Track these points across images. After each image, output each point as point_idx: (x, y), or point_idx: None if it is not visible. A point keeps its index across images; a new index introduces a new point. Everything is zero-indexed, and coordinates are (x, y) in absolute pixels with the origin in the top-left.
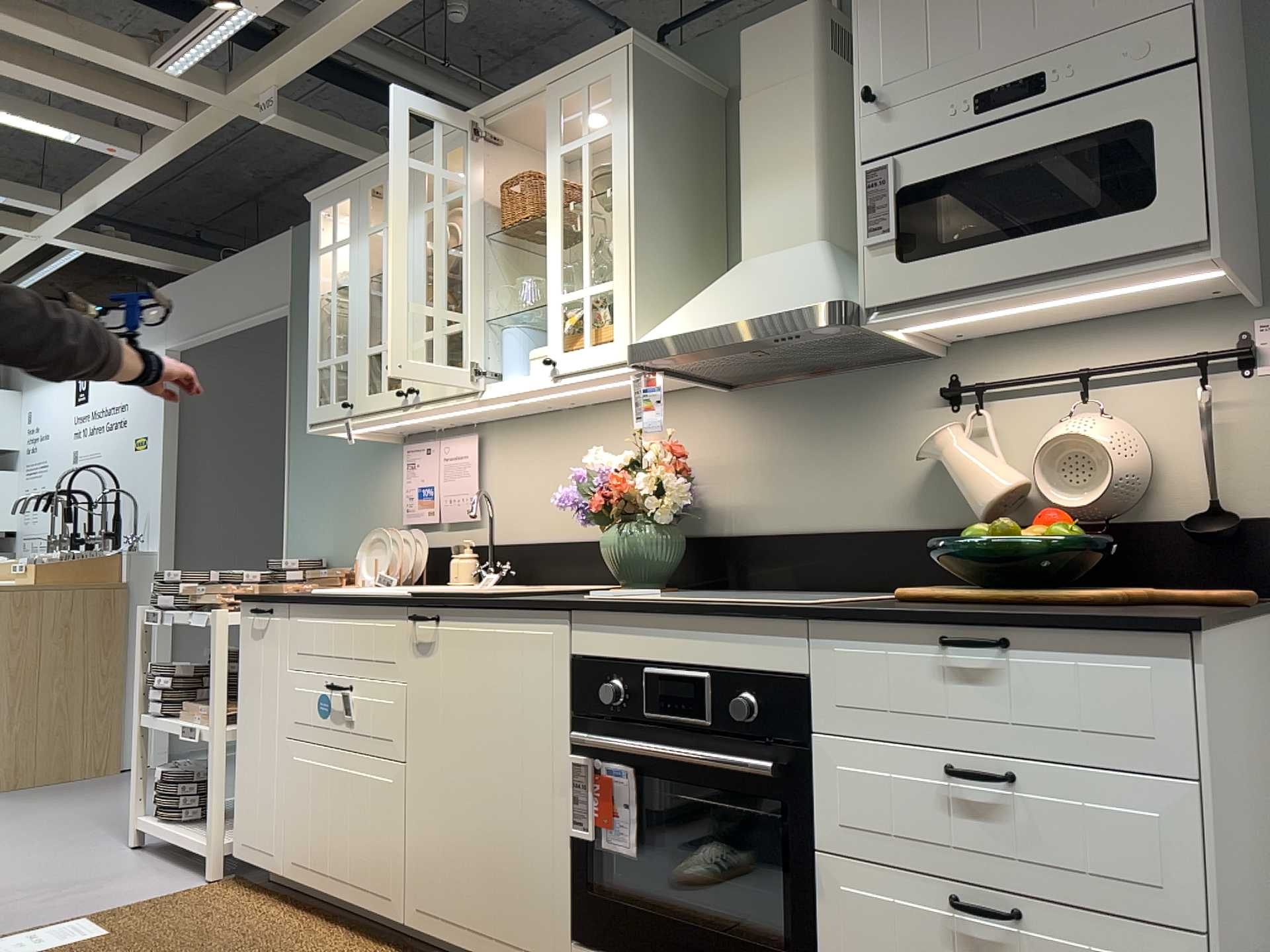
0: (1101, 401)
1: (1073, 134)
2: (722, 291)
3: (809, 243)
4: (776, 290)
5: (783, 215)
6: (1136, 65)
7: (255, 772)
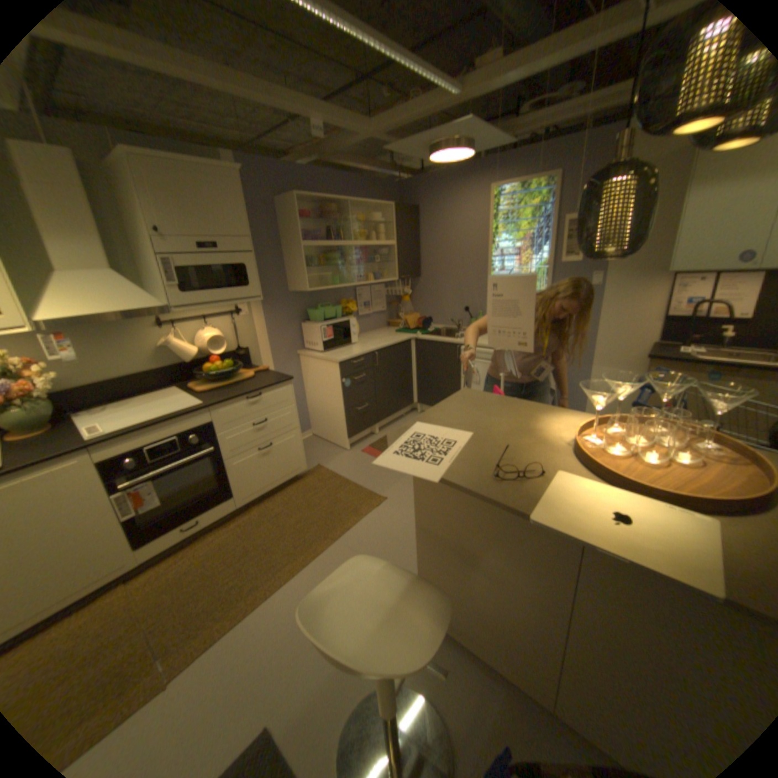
0: (211, 324)
1: (228, 263)
2: (75, 291)
3: (105, 269)
4: (120, 296)
5: (84, 253)
6: (241, 249)
7: None
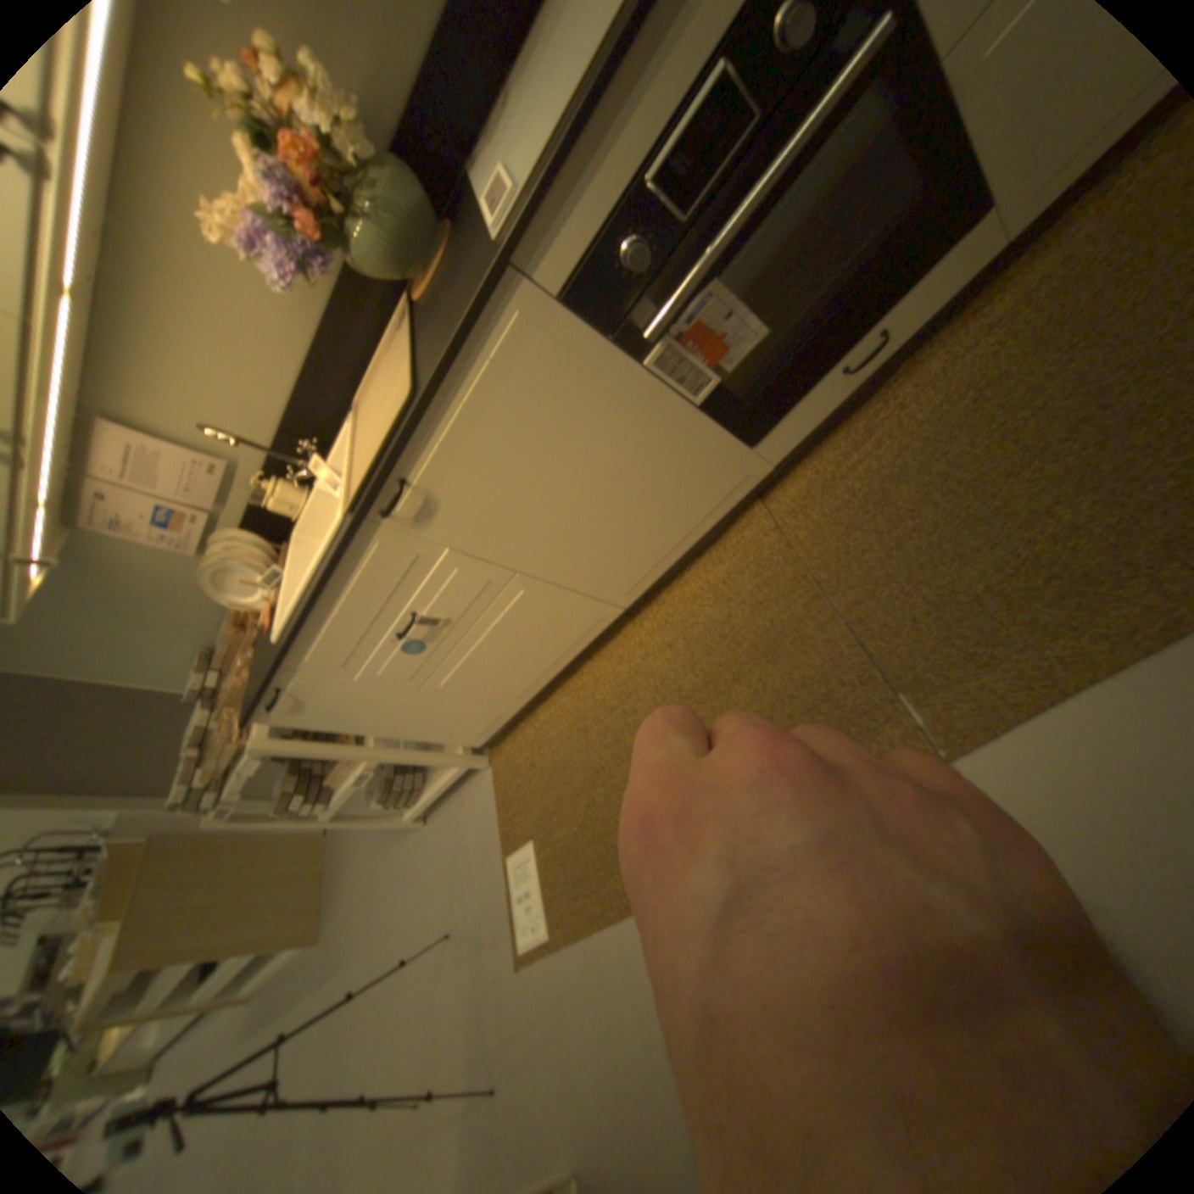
0: None
1: None
2: None
3: None
4: None
5: None
6: None
7: (432, 723)
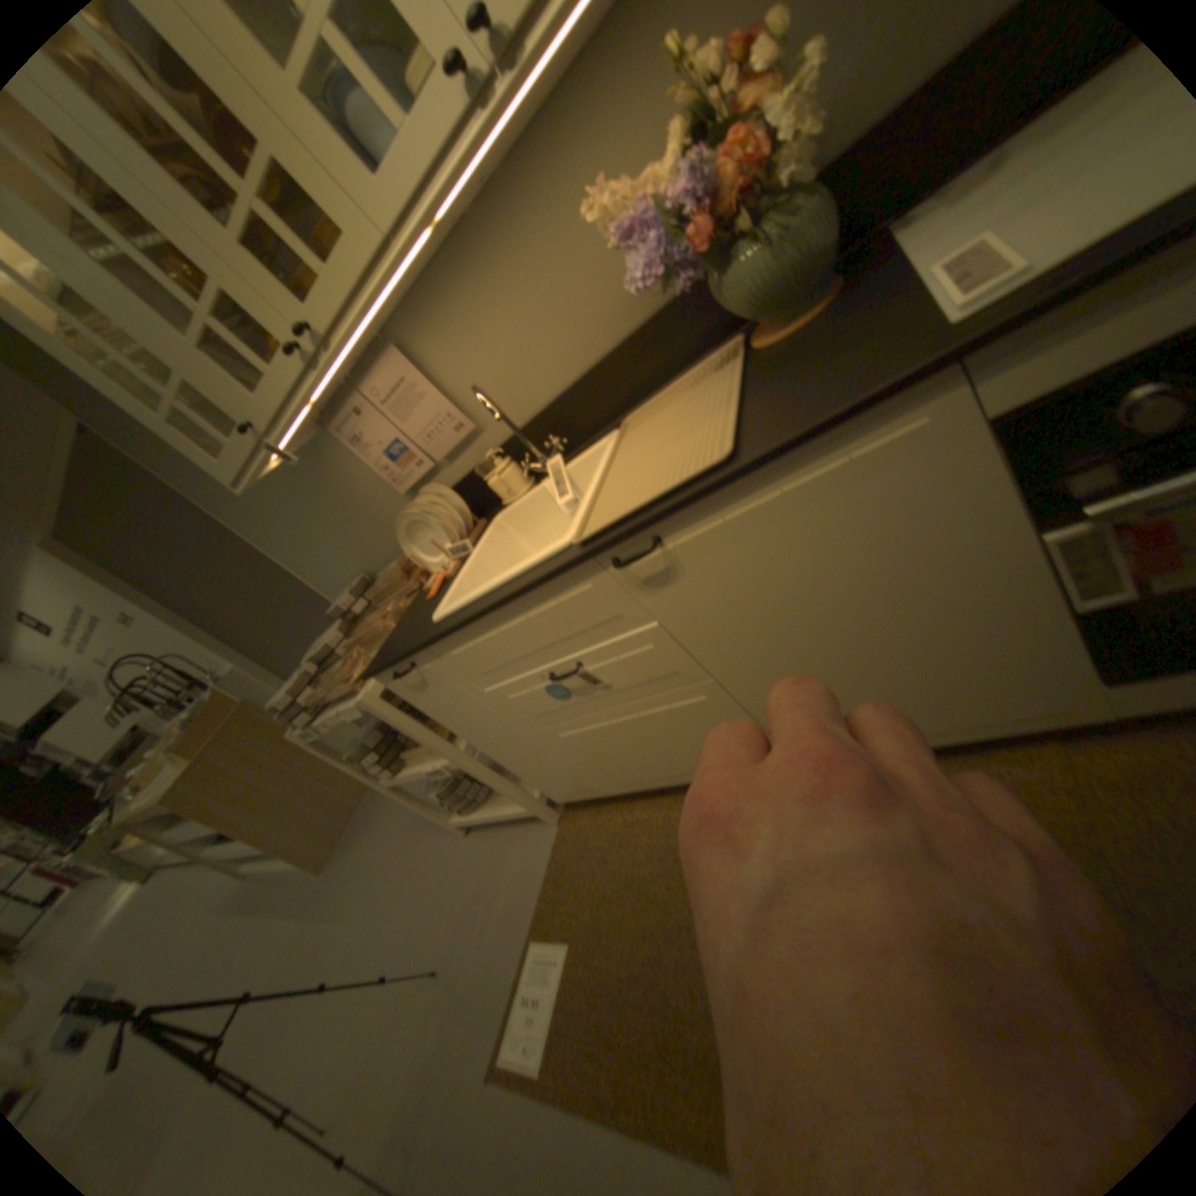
0: None
1: None
2: None
3: None
4: None
5: None
6: None
7: (528, 760)
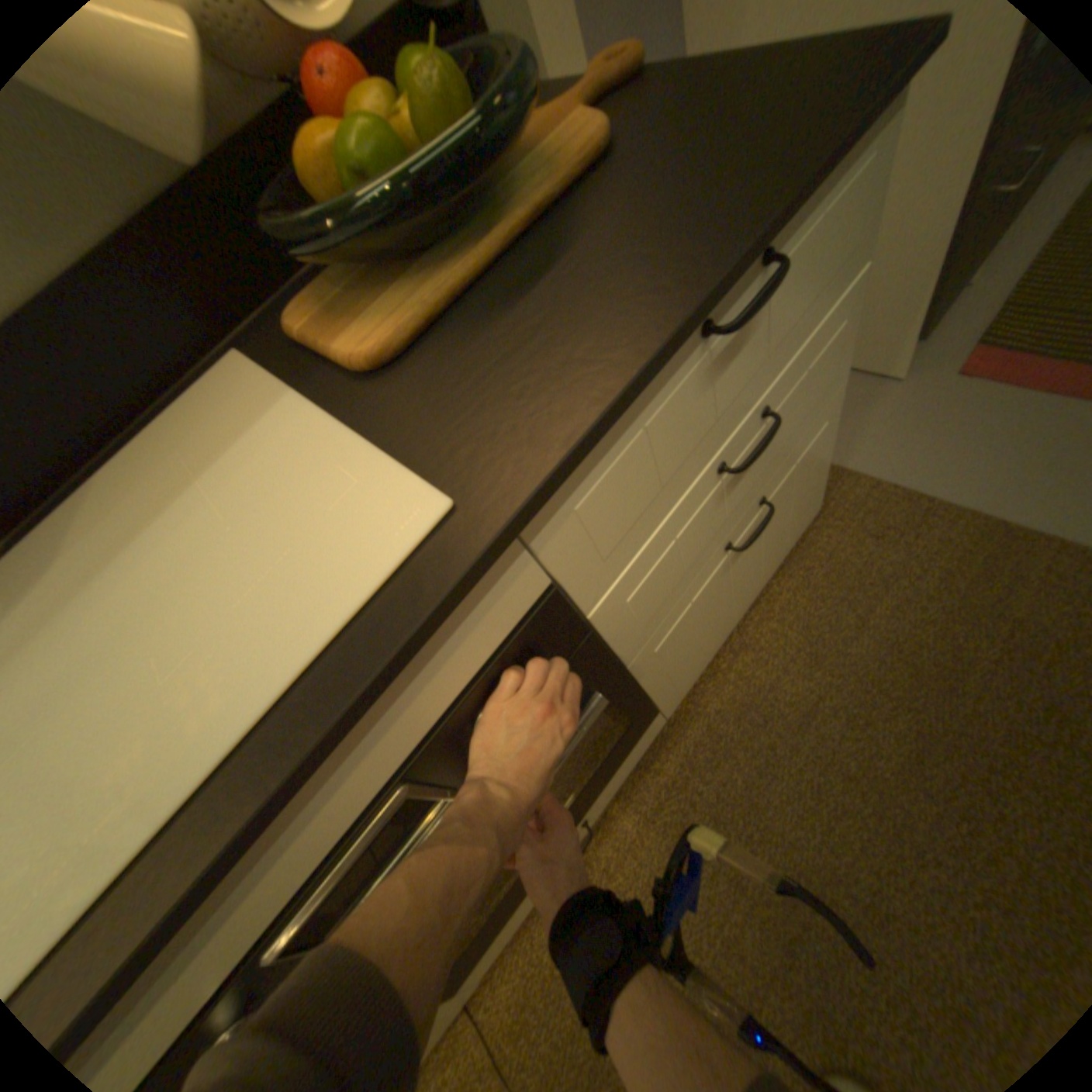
0: None
1: None
2: None
3: None
4: None
5: None
6: None
7: None
